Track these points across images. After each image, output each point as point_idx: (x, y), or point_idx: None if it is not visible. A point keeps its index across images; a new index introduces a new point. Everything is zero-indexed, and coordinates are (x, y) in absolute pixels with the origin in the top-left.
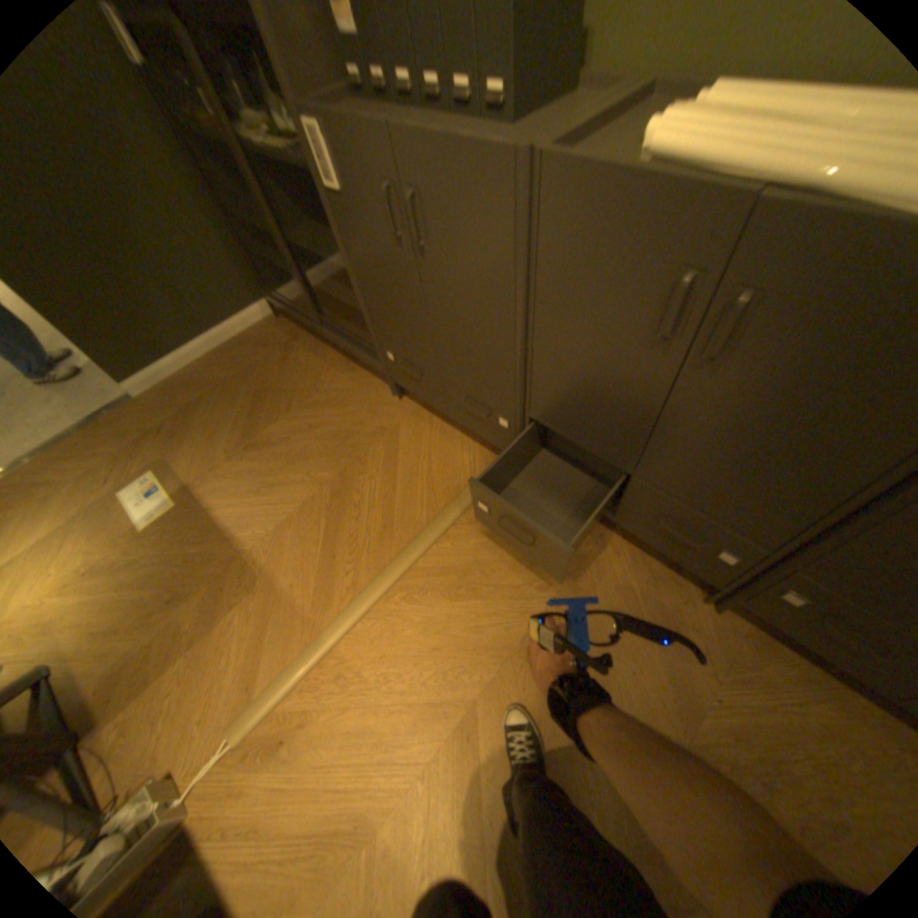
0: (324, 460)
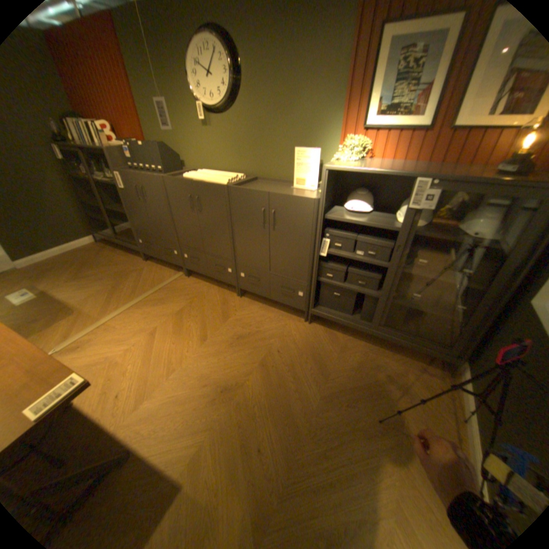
0: (110, 278)
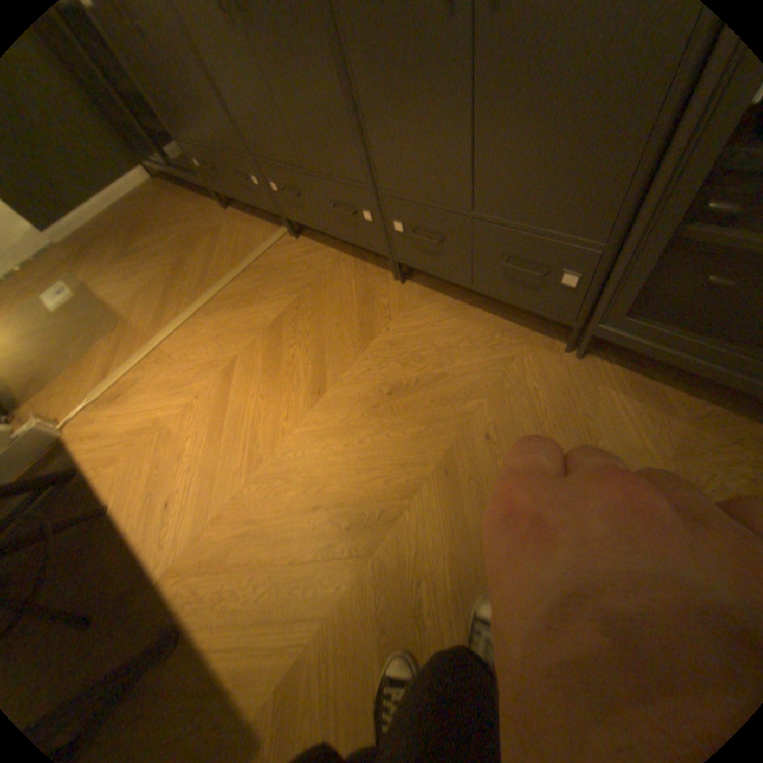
0: (169, 254)
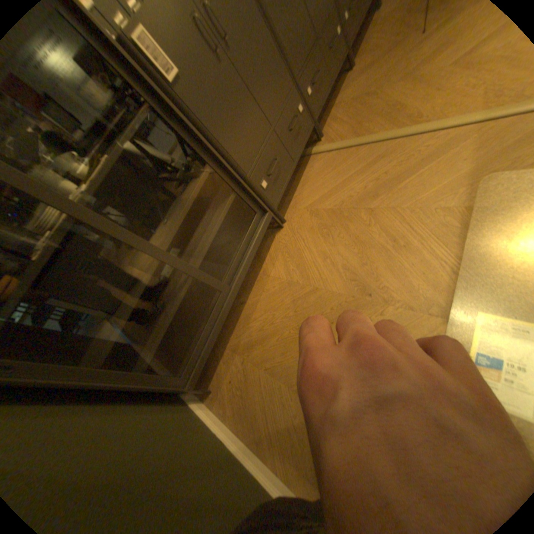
0: (352, 224)
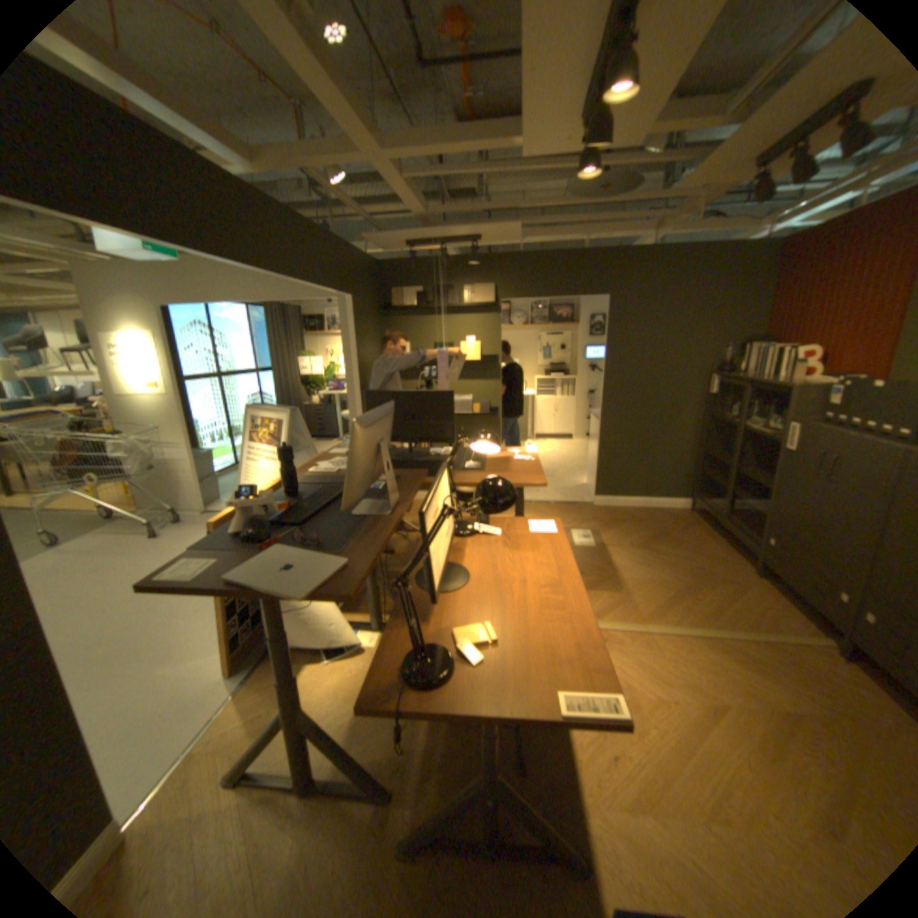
0: (687, 574)
